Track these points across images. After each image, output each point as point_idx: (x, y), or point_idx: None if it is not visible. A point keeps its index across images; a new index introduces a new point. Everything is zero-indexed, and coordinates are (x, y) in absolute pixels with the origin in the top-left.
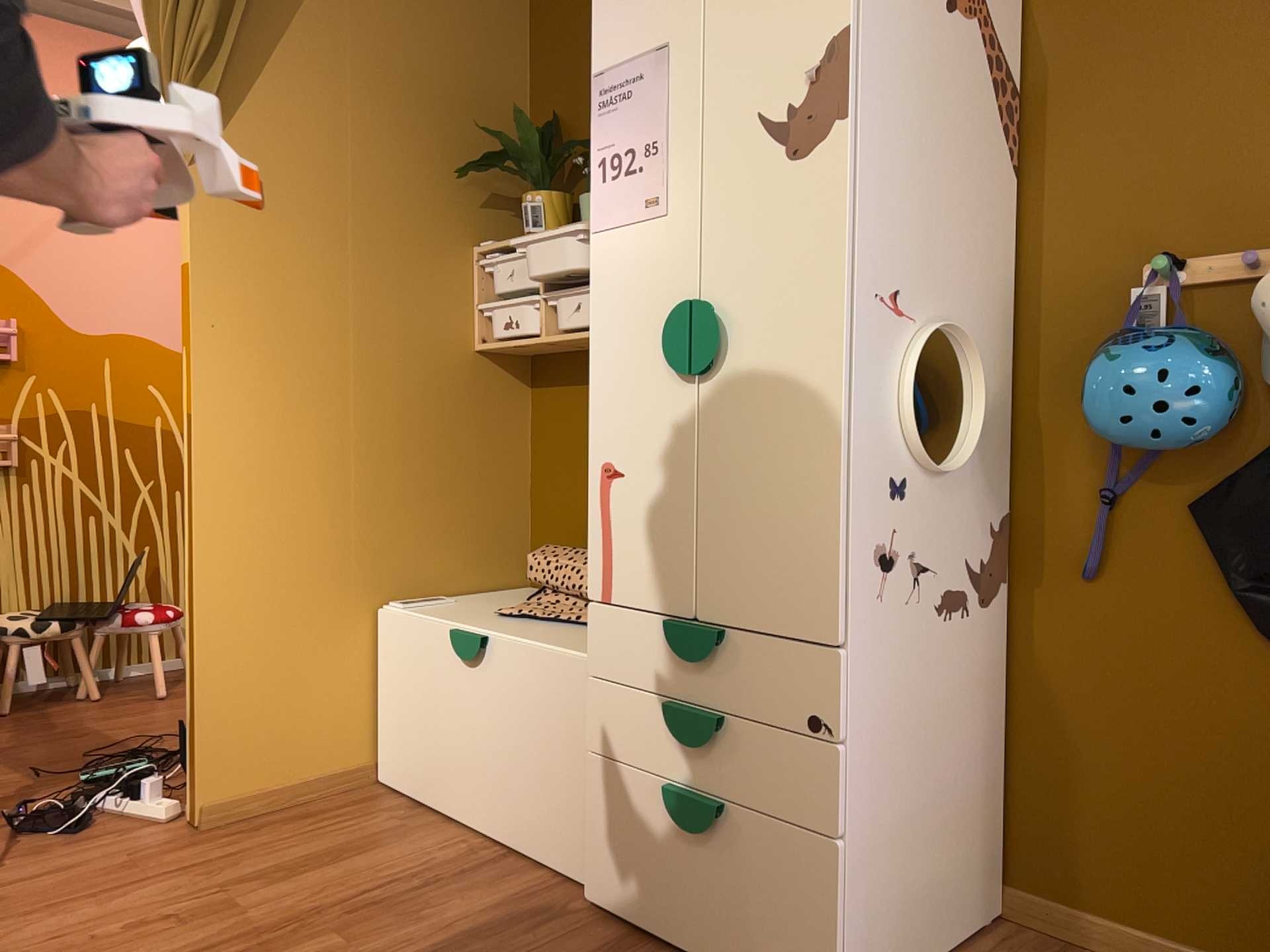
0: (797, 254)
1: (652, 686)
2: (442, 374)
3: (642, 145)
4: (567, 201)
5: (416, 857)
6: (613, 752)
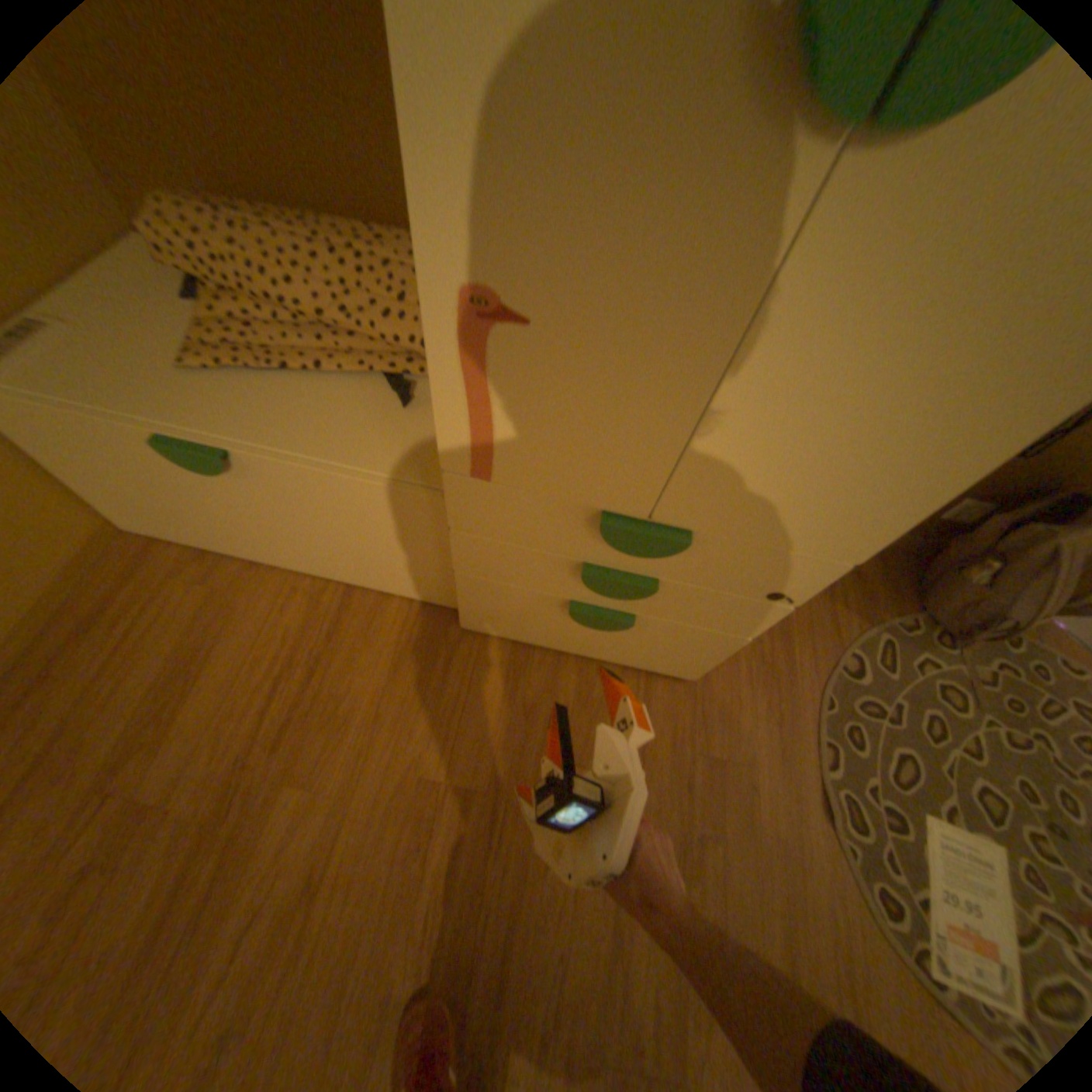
0: None
1: (558, 549)
2: None
3: None
4: None
5: (267, 633)
6: (494, 577)
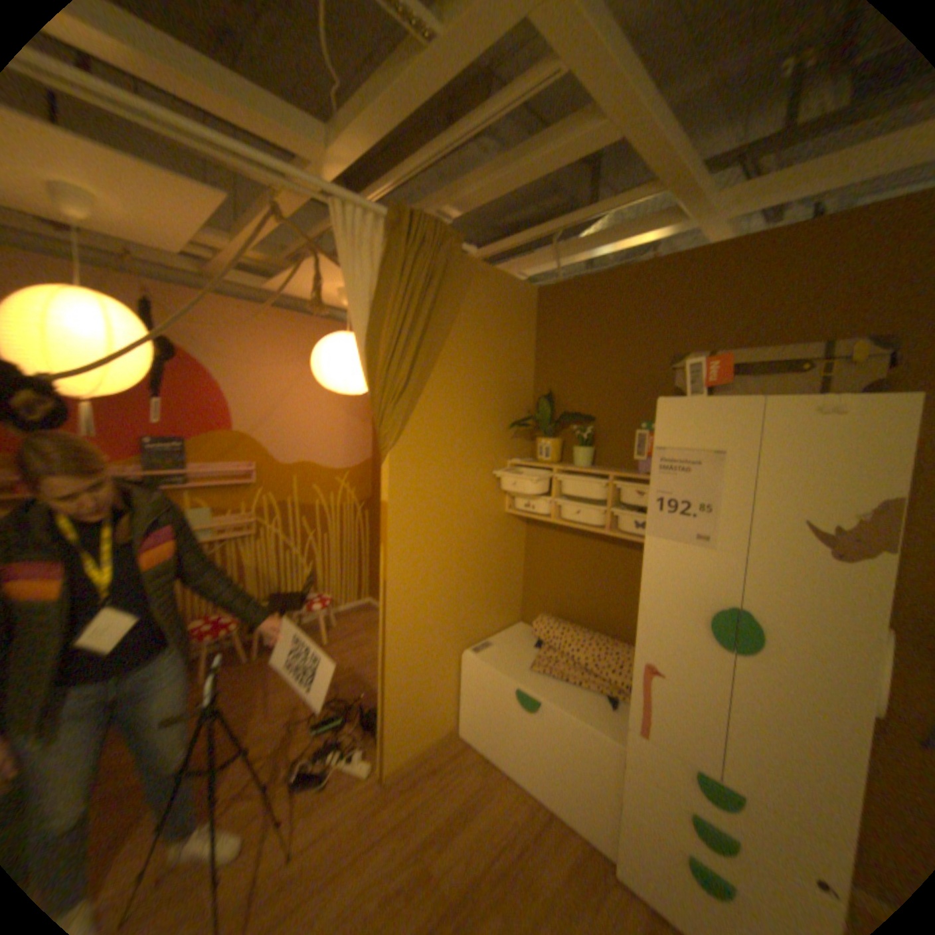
0: (837, 617)
1: (681, 797)
2: (492, 528)
3: (697, 502)
4: (562, 442)
5: (507, 818)
6: (645, 816)
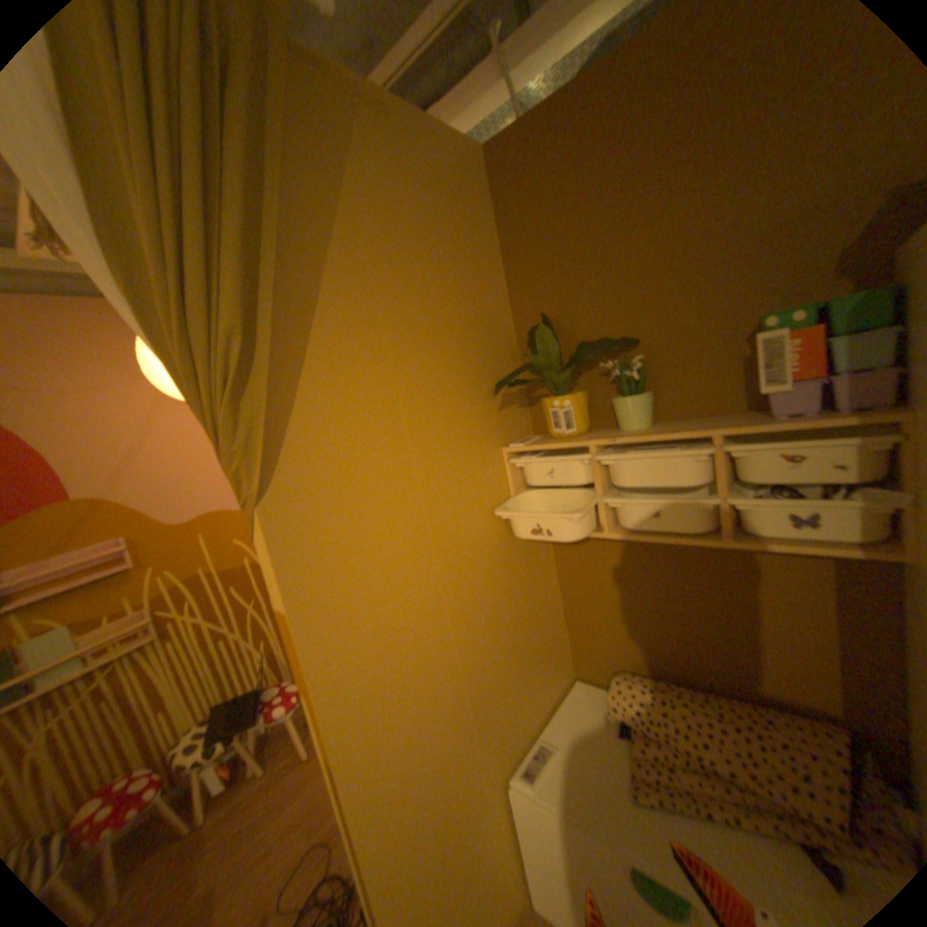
0: None
1: None
2: (504, 566)
3: None
4: (587, 396)
5: None
6: None
